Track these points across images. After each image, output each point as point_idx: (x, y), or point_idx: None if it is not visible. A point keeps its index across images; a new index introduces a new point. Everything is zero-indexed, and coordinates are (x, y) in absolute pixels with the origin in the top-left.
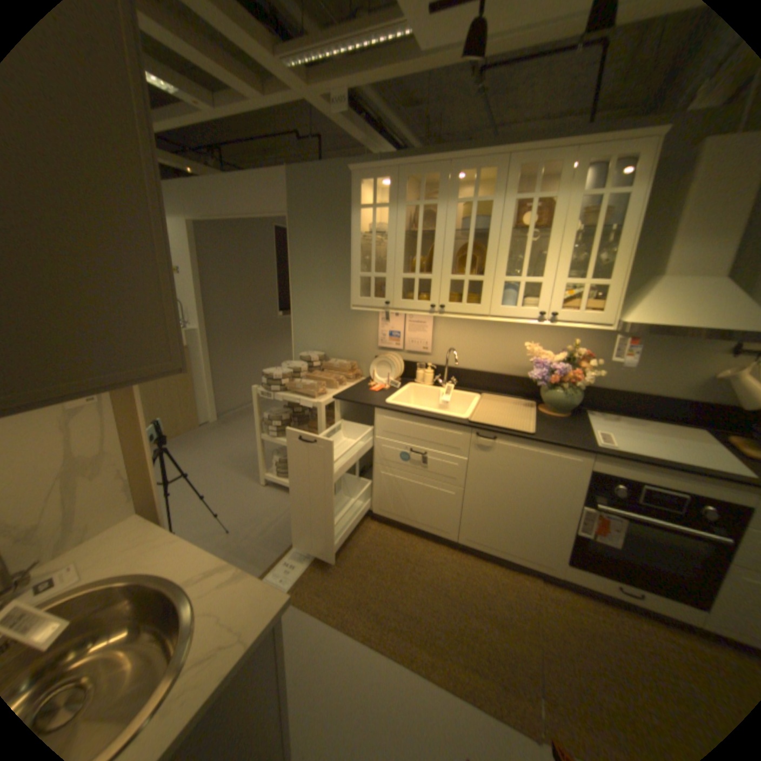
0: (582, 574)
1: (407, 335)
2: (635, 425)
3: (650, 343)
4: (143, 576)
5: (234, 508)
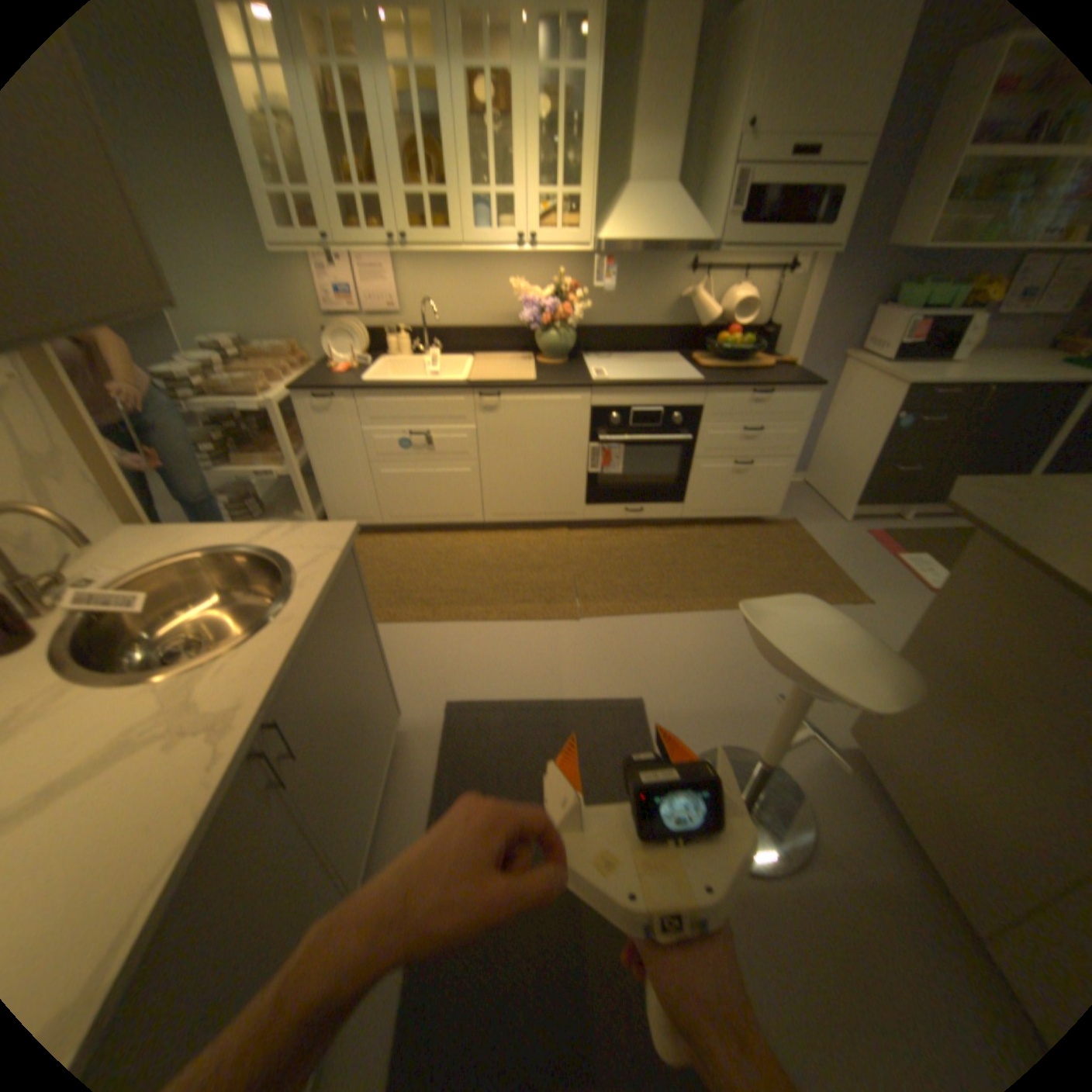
0: (596, 508)
1: (360, 286)
2: (623, 359)
3: (627, 266)
4: (185, 561)
5: None
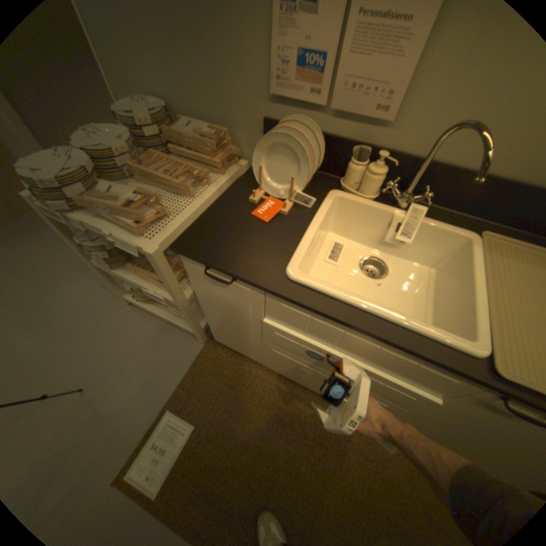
0: None
1: (345, 62)
2: None
3: None
4: None
5: (91, 344)
